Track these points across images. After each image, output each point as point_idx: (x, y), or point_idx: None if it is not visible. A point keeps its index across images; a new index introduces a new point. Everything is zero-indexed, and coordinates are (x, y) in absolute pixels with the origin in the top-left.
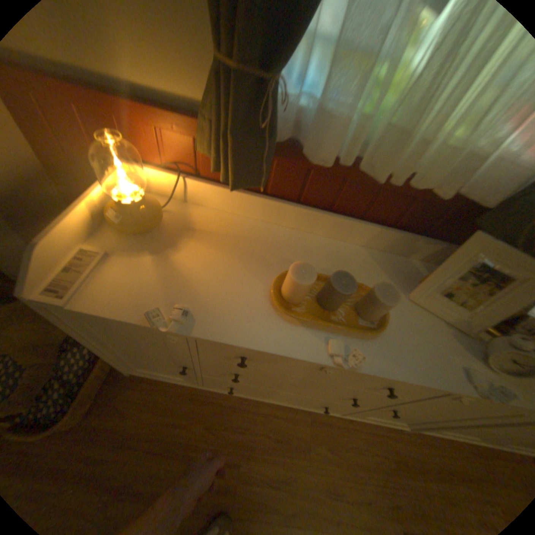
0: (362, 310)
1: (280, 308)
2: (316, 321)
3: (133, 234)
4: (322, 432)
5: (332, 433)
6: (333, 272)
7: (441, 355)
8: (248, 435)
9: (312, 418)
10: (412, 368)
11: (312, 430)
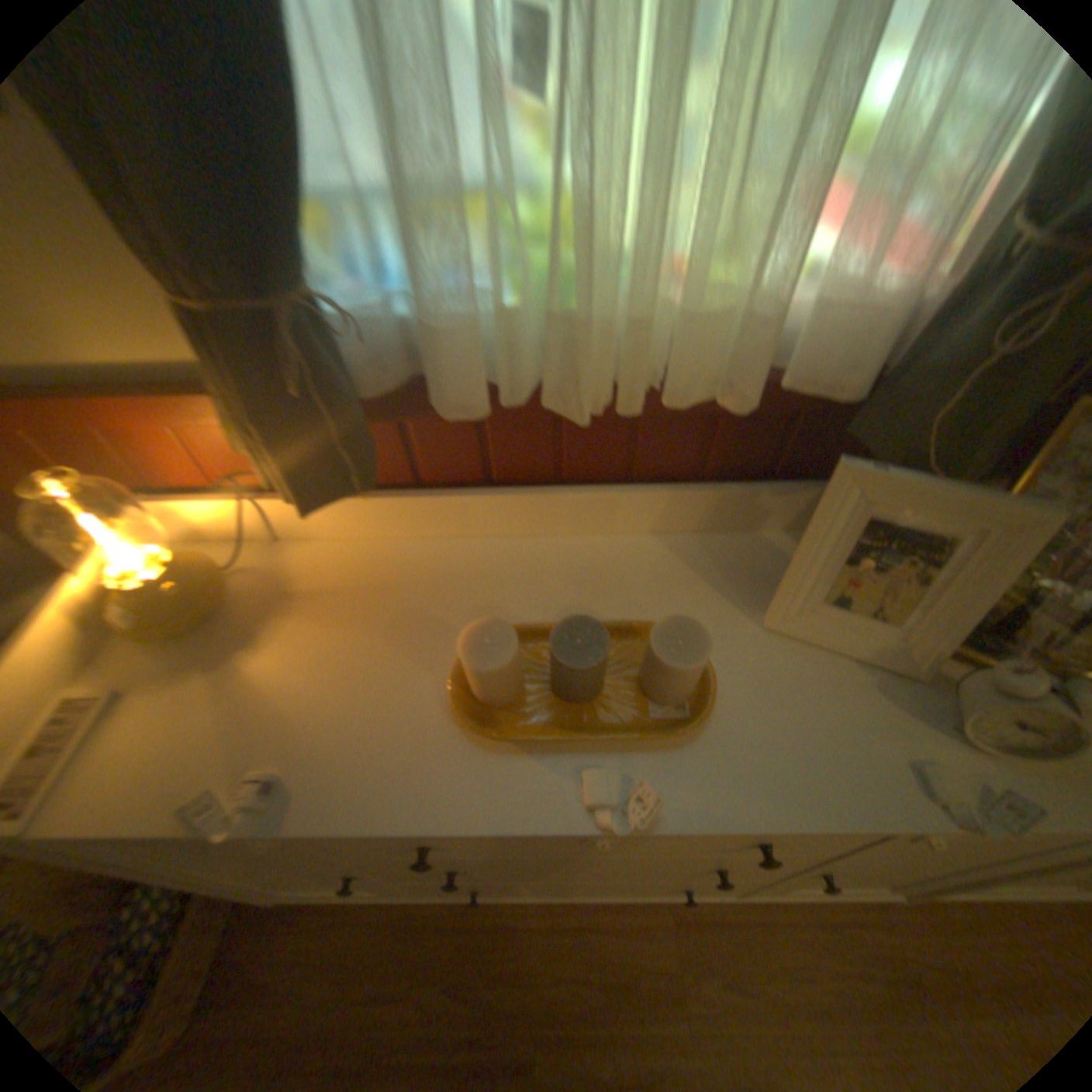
0: (649, 682)
1: (473, 721)
2: (554, 733)
3: (158, 638)
4: (704, 942)
5: (728, 941)
6: (584, 609)
7: (854, 742)
8: (541, 985)
9: (676, 914)
10: (786, 794)
11: (681, 944)
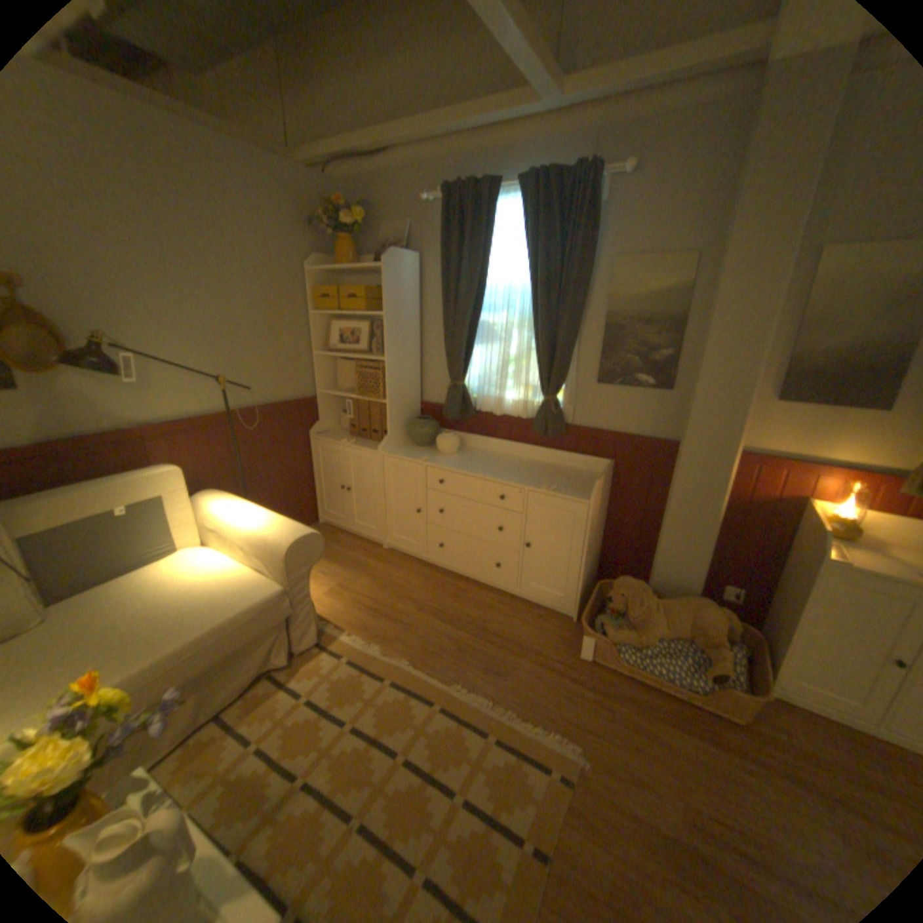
0: None
1: None
2: None
3: (852, 538)
4: None
5: None
6: None
7: None
8: None
9: None
10: None
11: None
